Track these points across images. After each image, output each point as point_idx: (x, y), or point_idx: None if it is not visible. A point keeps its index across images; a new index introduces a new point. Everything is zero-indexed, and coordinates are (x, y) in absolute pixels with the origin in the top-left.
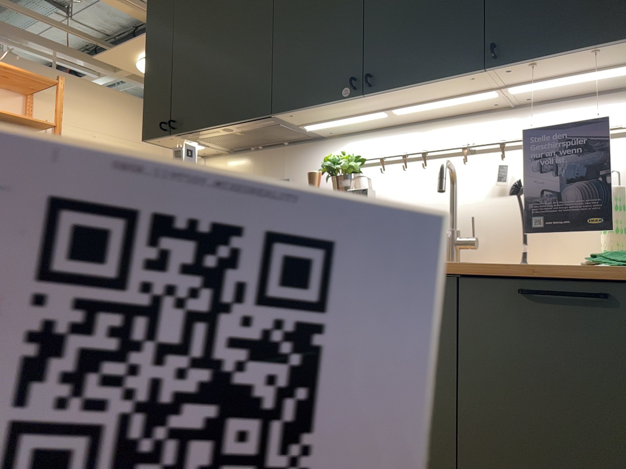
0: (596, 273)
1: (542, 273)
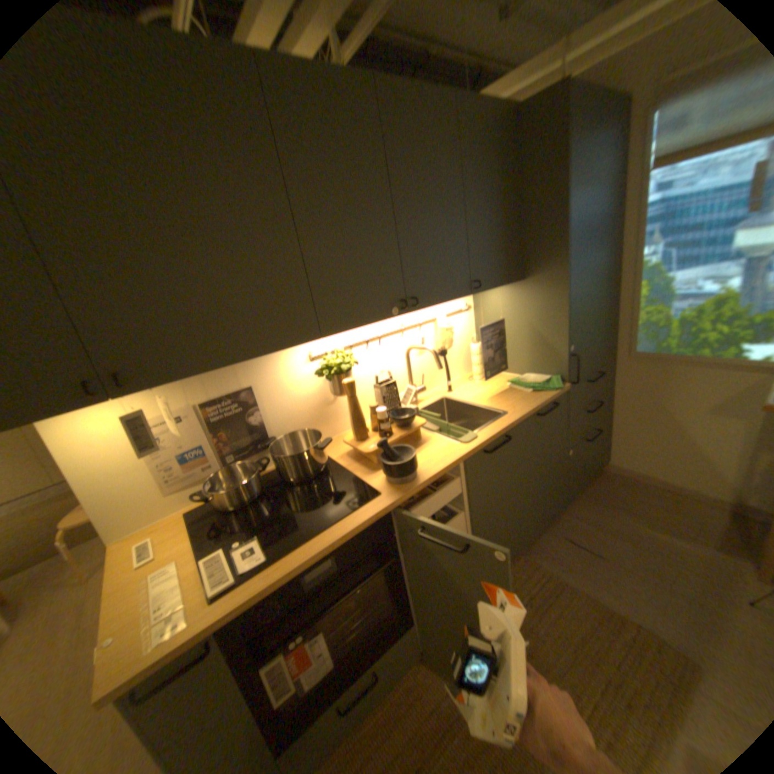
0: (554, 397)
1: (543, 405)
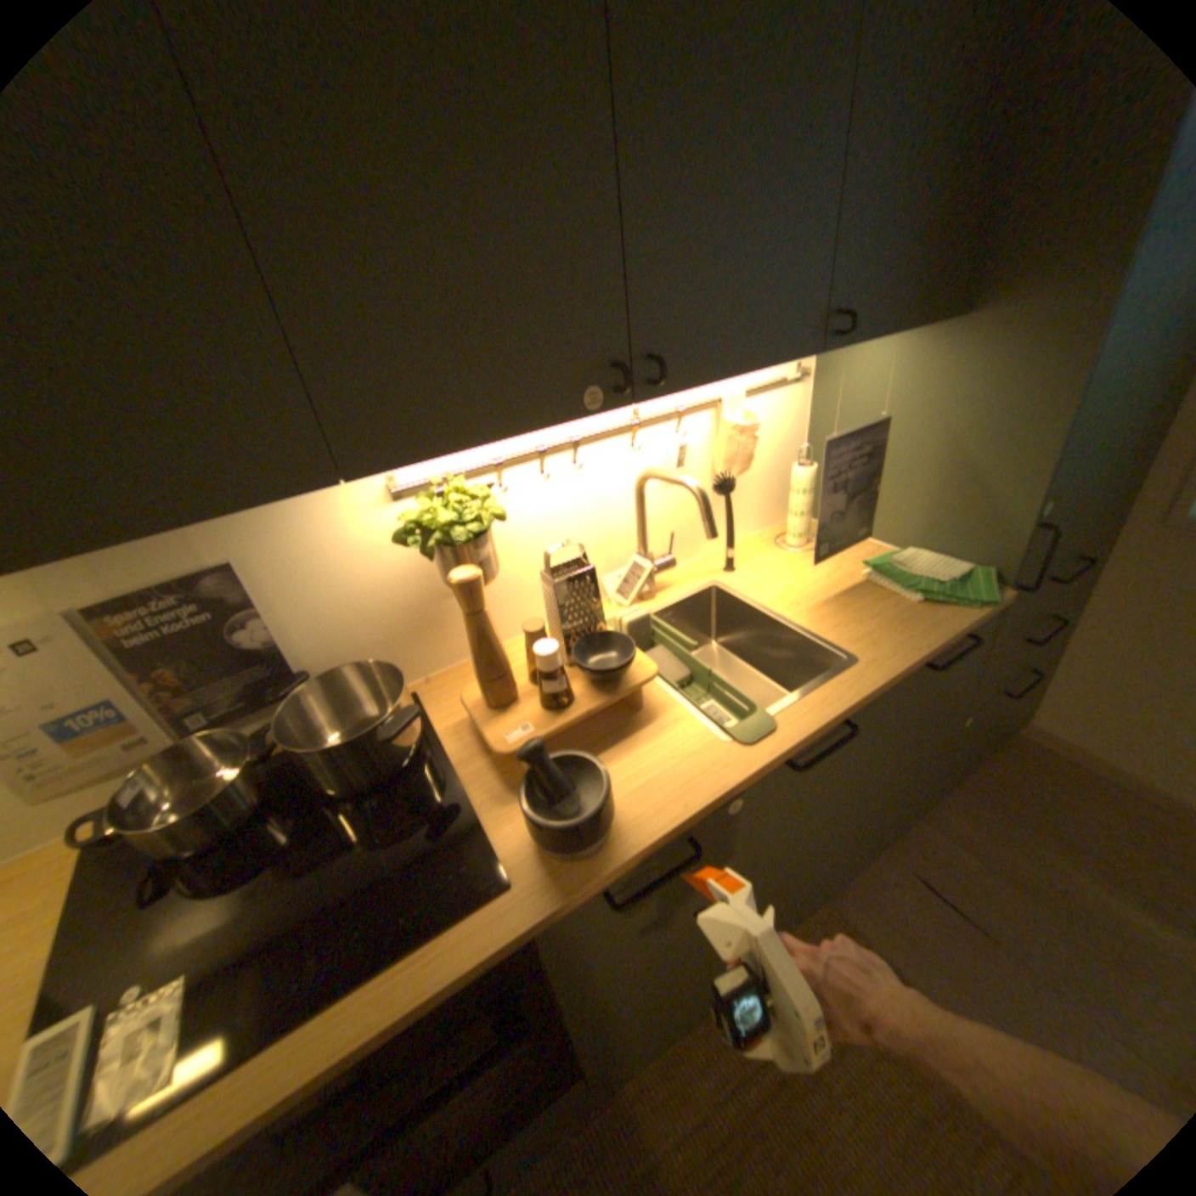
0: (978, 625)
1: (948, 644)
